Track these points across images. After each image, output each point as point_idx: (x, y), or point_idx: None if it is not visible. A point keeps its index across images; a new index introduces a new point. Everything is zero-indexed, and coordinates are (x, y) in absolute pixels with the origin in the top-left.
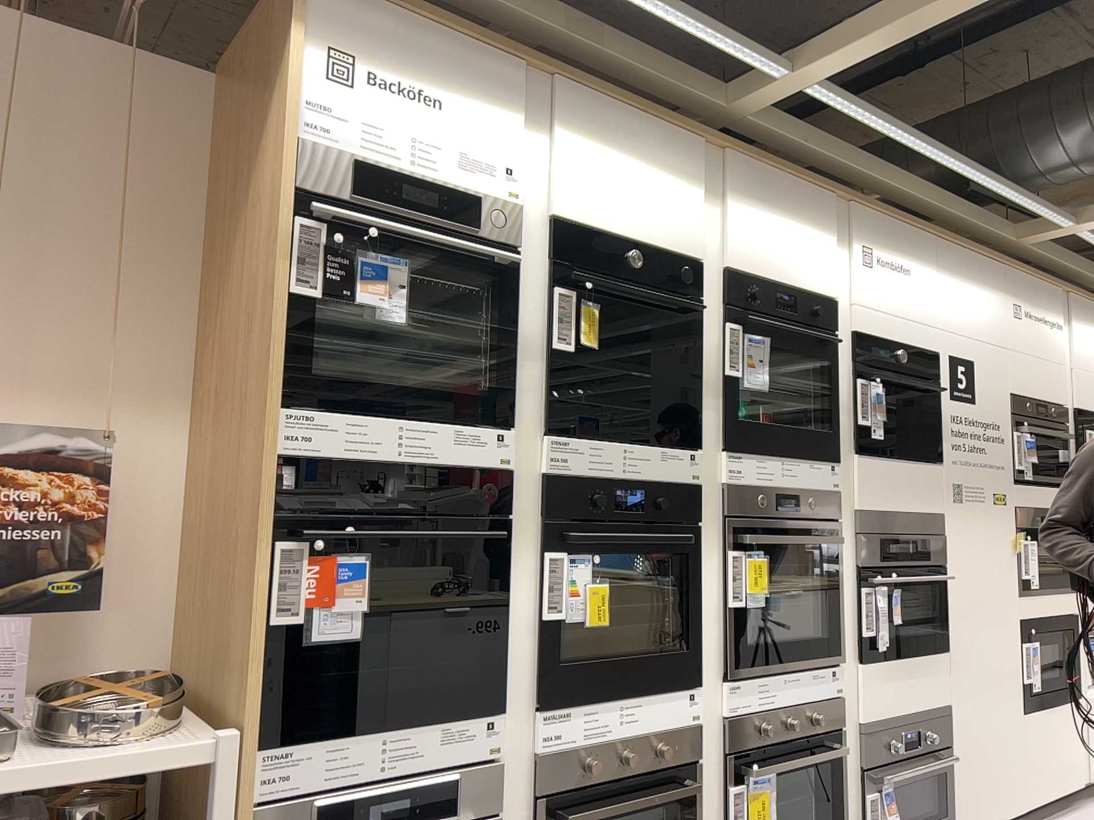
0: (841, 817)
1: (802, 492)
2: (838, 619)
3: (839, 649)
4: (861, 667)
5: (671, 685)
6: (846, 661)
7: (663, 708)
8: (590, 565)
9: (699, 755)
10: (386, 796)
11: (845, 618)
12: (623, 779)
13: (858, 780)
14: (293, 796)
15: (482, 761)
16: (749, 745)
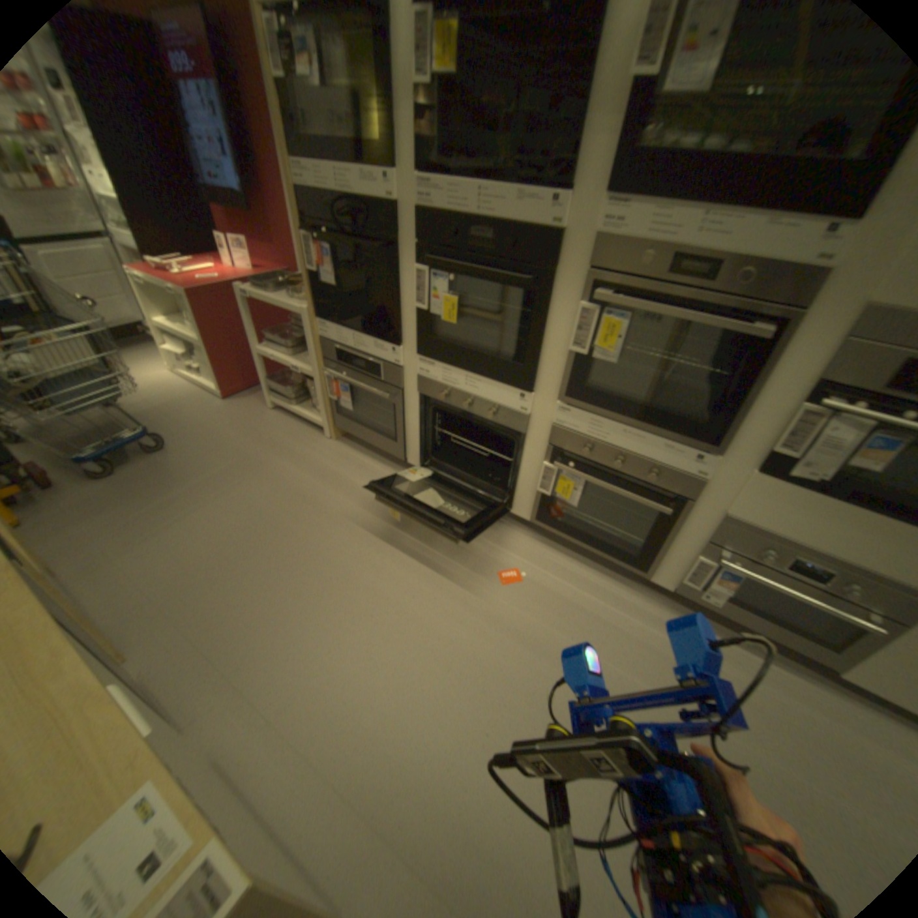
0: (661, 550)
1: (737, 258)
2: (735, 418)
3: (721, 444)
4: (756, 475)
5: (505, 383)
6: (735, 460)
7: (497, 393)
8: (445, 283)
9: (522, 433)
10: (357, 359)
11: (759, 423)
12: (468, 415)
13: (702, 546)
14: (330, 343)
15: (392, 366)
16: (571, 452)
